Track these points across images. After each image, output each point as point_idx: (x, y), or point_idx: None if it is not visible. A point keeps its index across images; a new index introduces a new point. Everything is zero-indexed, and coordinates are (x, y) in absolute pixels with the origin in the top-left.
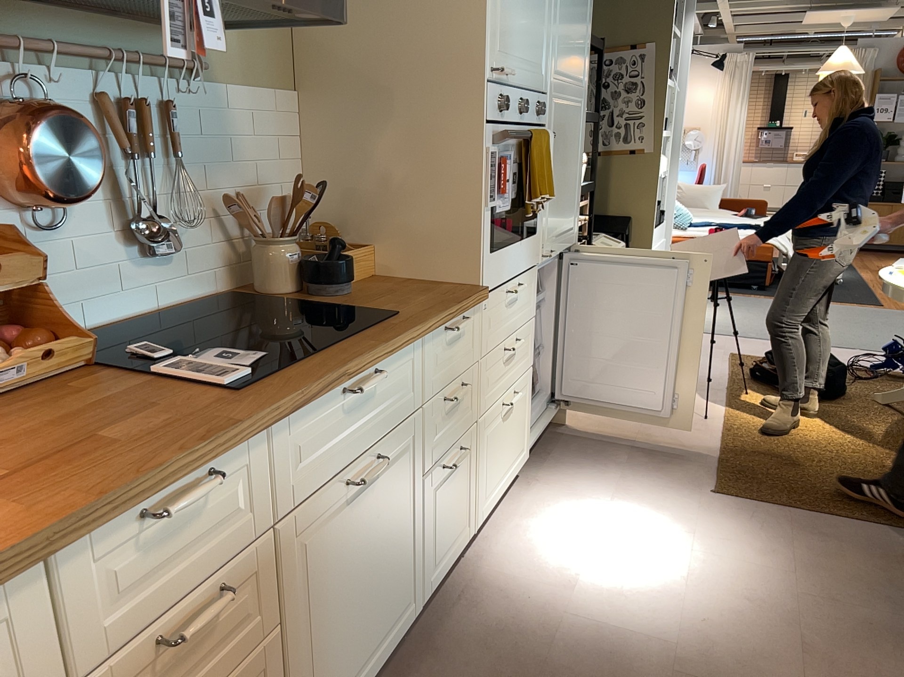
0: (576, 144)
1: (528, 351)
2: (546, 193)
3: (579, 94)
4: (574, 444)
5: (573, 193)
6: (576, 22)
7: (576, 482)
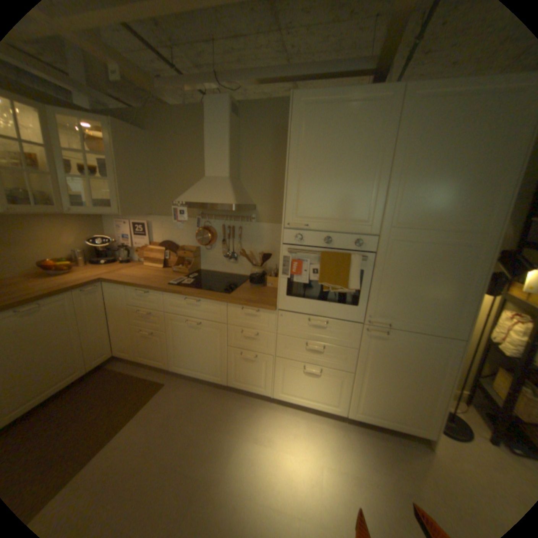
0: (458, 271)
1: (344, 362)
2: (334, 283)
3: (467, 237)
4: (406, 456)
5: (449, 303)
6: (453, 188)
7: (354, 453)
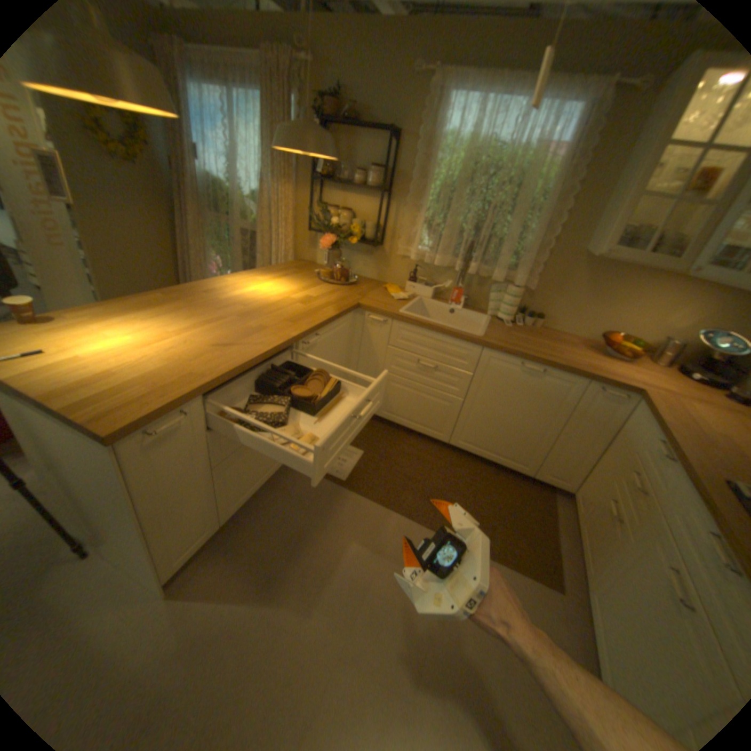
0: None
1: None
2: None
3: None
4: None
5: None
6: None
7: None
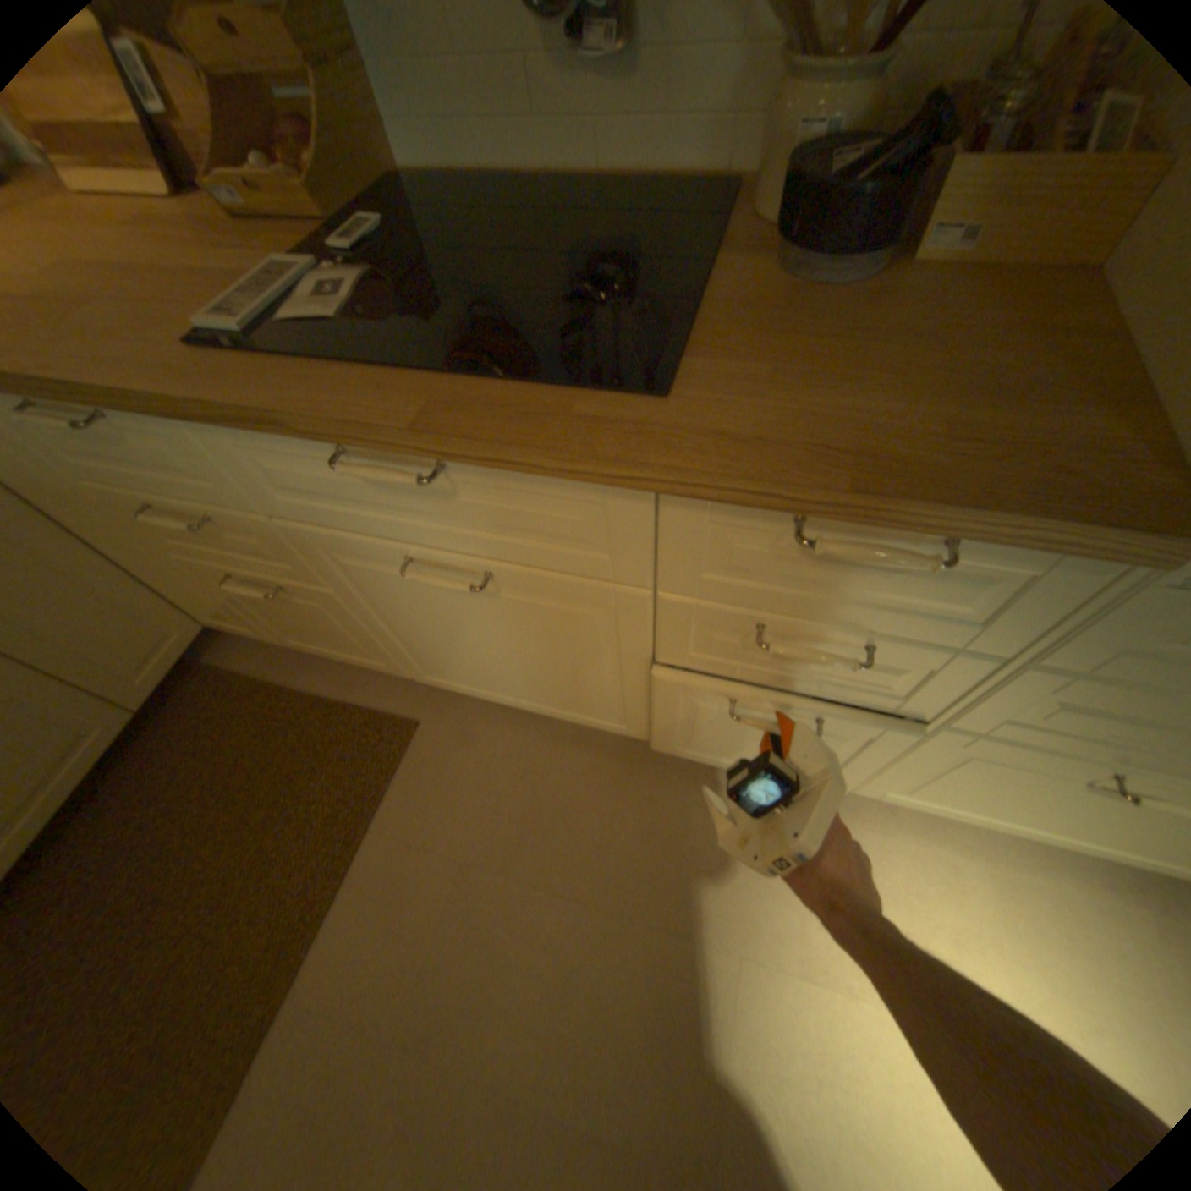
0: None
1: None
2: None
3: None
4: None
5: None
6: None
7: None
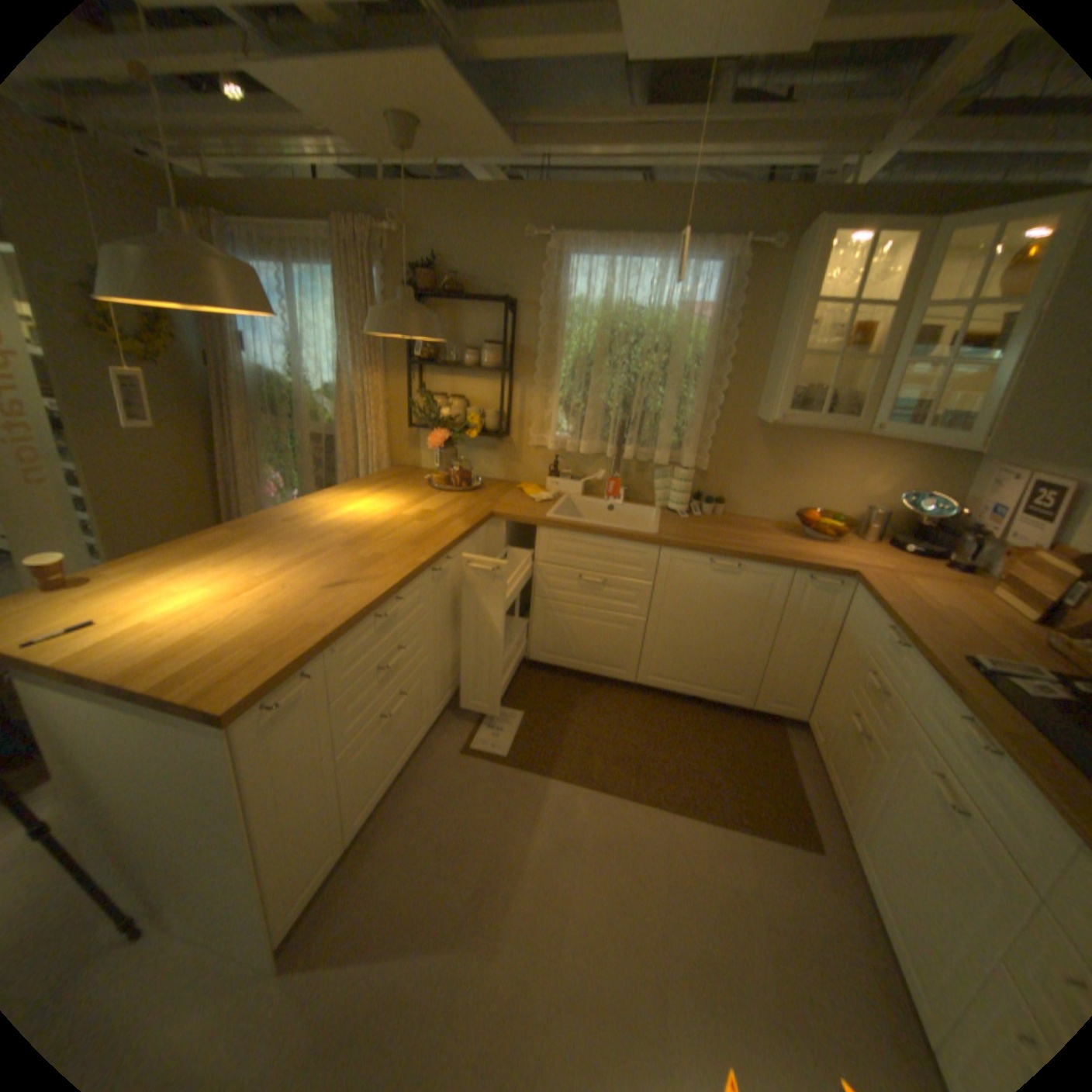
0: None
1: None
2: None
3: None
4: None
5: None
6: None
7: None
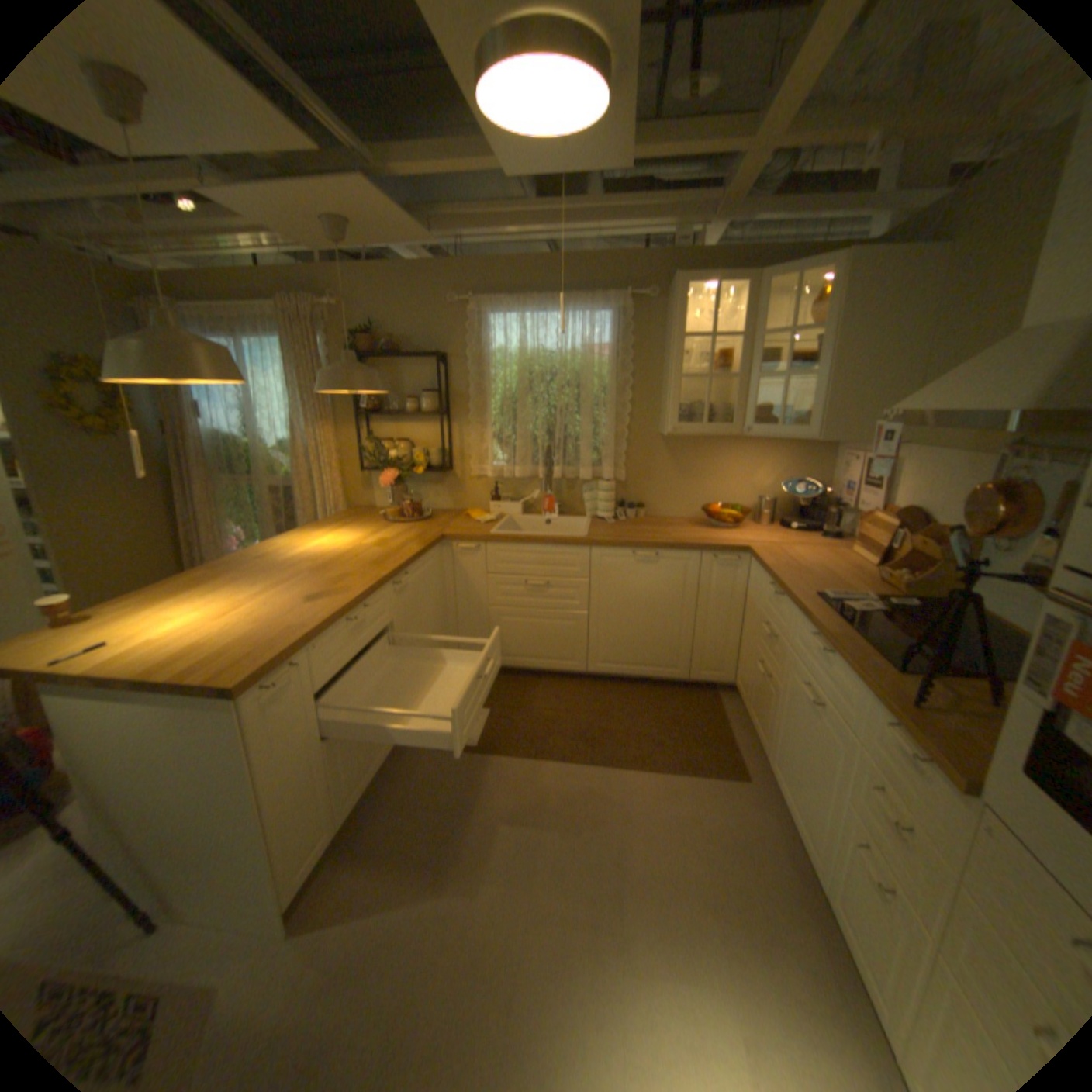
0: None
1: None
2: None
3: None
4: None
5: None
6: None
7: None
